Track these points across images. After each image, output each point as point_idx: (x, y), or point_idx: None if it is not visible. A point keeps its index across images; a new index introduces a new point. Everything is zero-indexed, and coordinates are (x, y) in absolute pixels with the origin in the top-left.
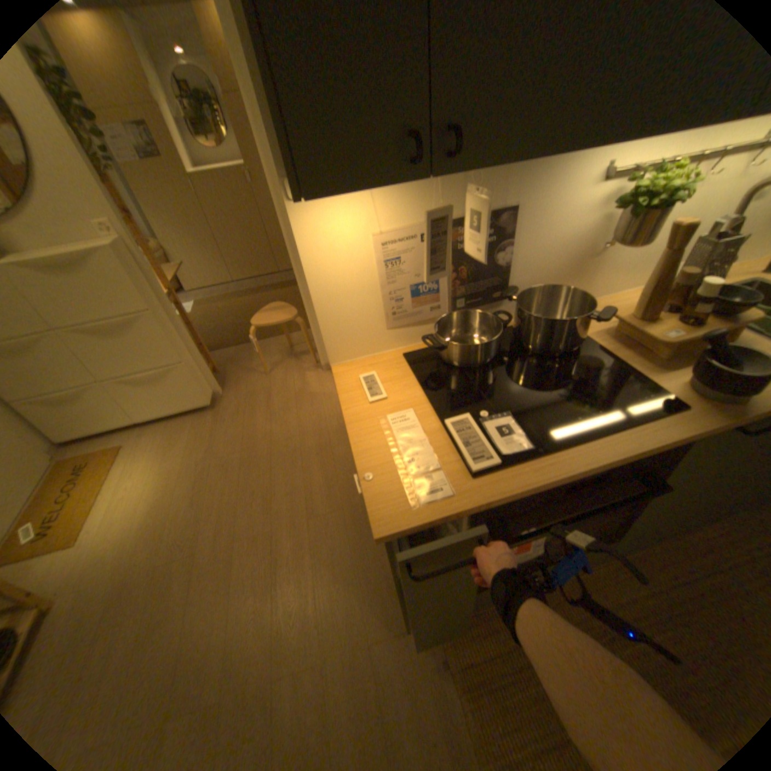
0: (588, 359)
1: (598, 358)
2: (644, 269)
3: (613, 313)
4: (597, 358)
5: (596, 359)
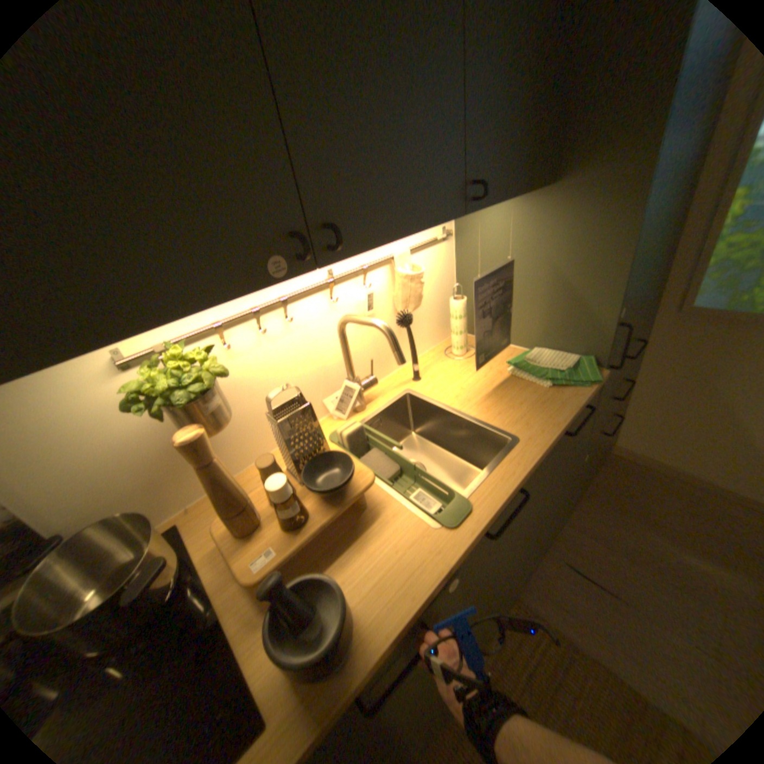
0: (174, 632)
1: (186, 625)
2: (269, 433)
3: (154, 578)
4: (184, 626)
5: (189, 623)
